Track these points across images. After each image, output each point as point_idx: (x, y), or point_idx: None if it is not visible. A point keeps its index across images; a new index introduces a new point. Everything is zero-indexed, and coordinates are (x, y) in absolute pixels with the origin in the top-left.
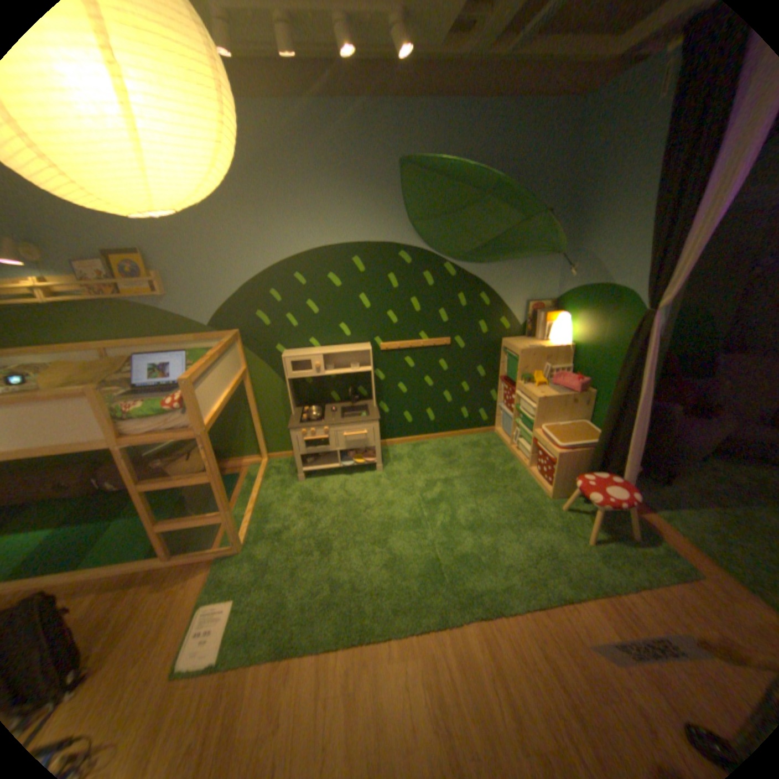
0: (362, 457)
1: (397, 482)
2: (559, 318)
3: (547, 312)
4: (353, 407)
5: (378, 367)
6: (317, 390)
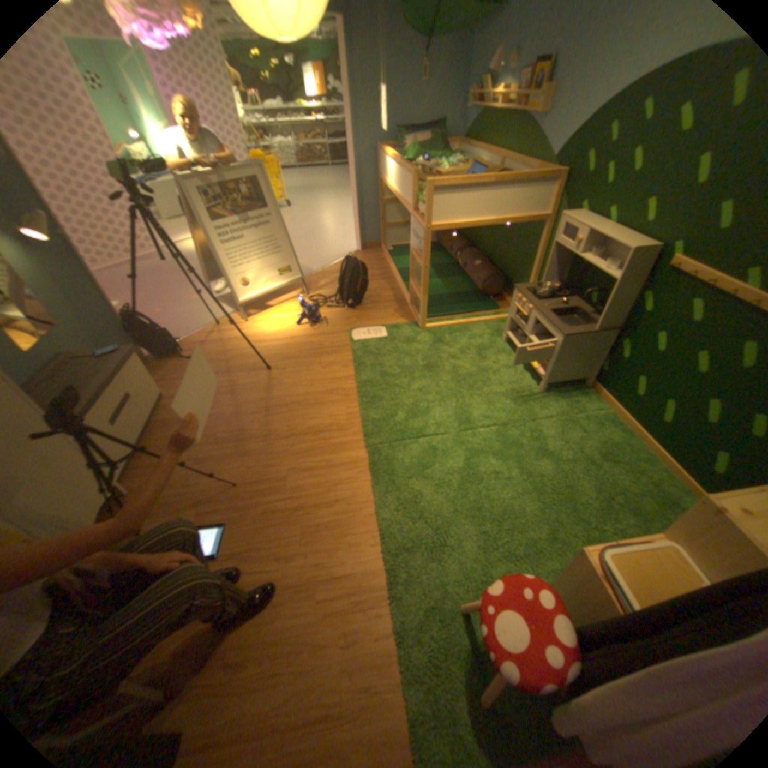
0: (541, 365)
1: (527, 407)
2: None
3: None
4: (585, 315)
5: (652, 289)
6: (584, 276)
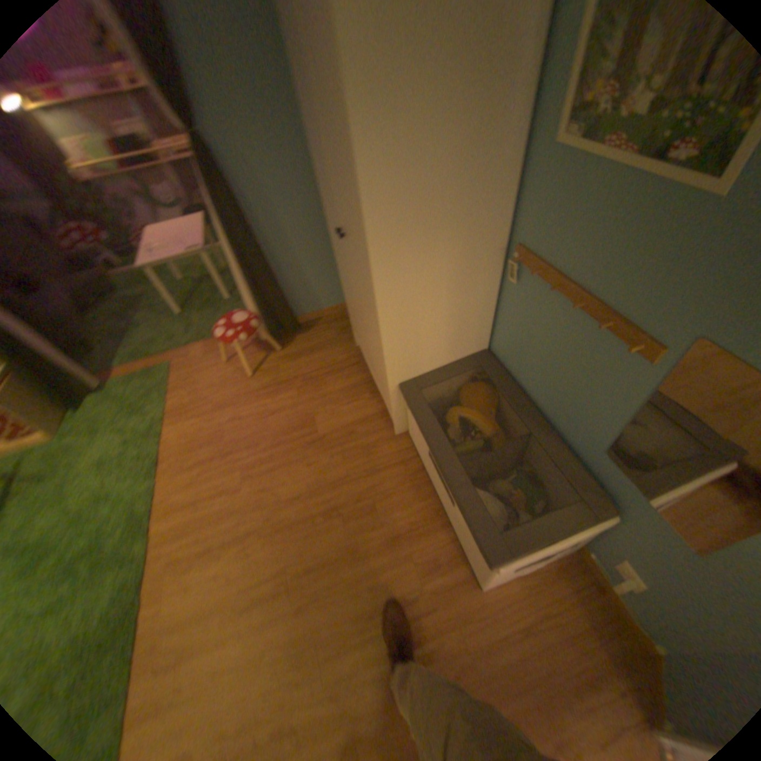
0: None
1: None
2: None
3: None
4: None
5: None
6: None
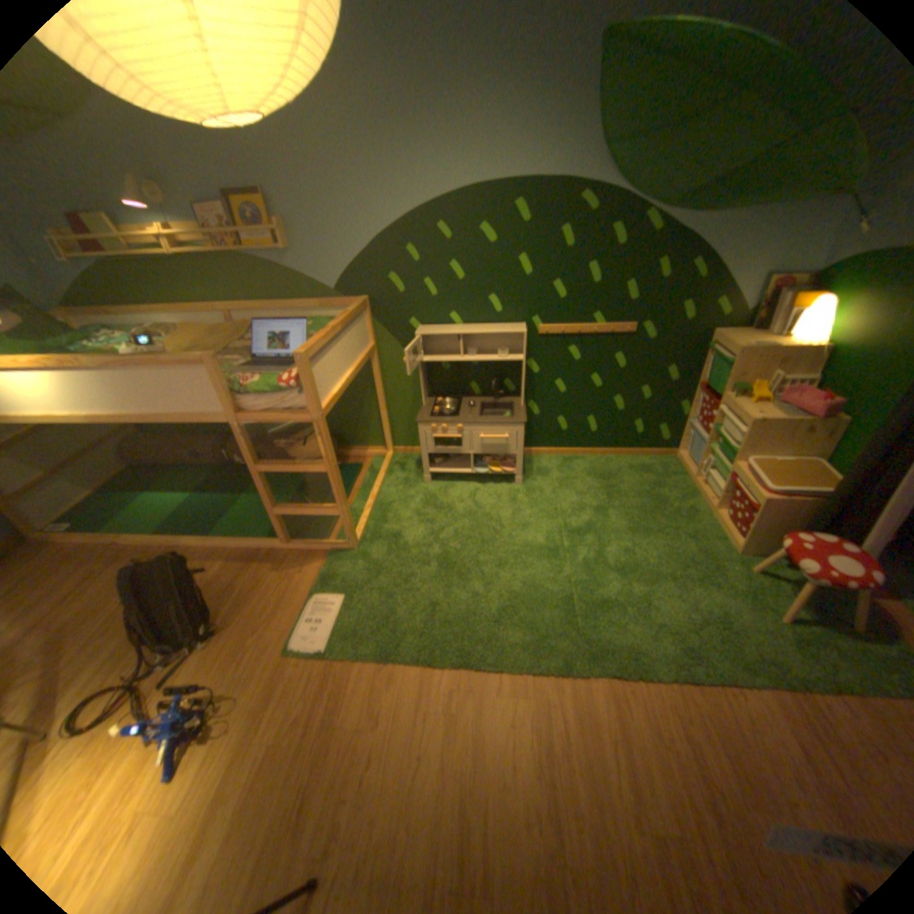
0: (499, 465)
1: (537, 501)
2: (818, 303)
3: (799, 292)
4: (495, 404)
5: (532, 357)
6: (454, 379)
